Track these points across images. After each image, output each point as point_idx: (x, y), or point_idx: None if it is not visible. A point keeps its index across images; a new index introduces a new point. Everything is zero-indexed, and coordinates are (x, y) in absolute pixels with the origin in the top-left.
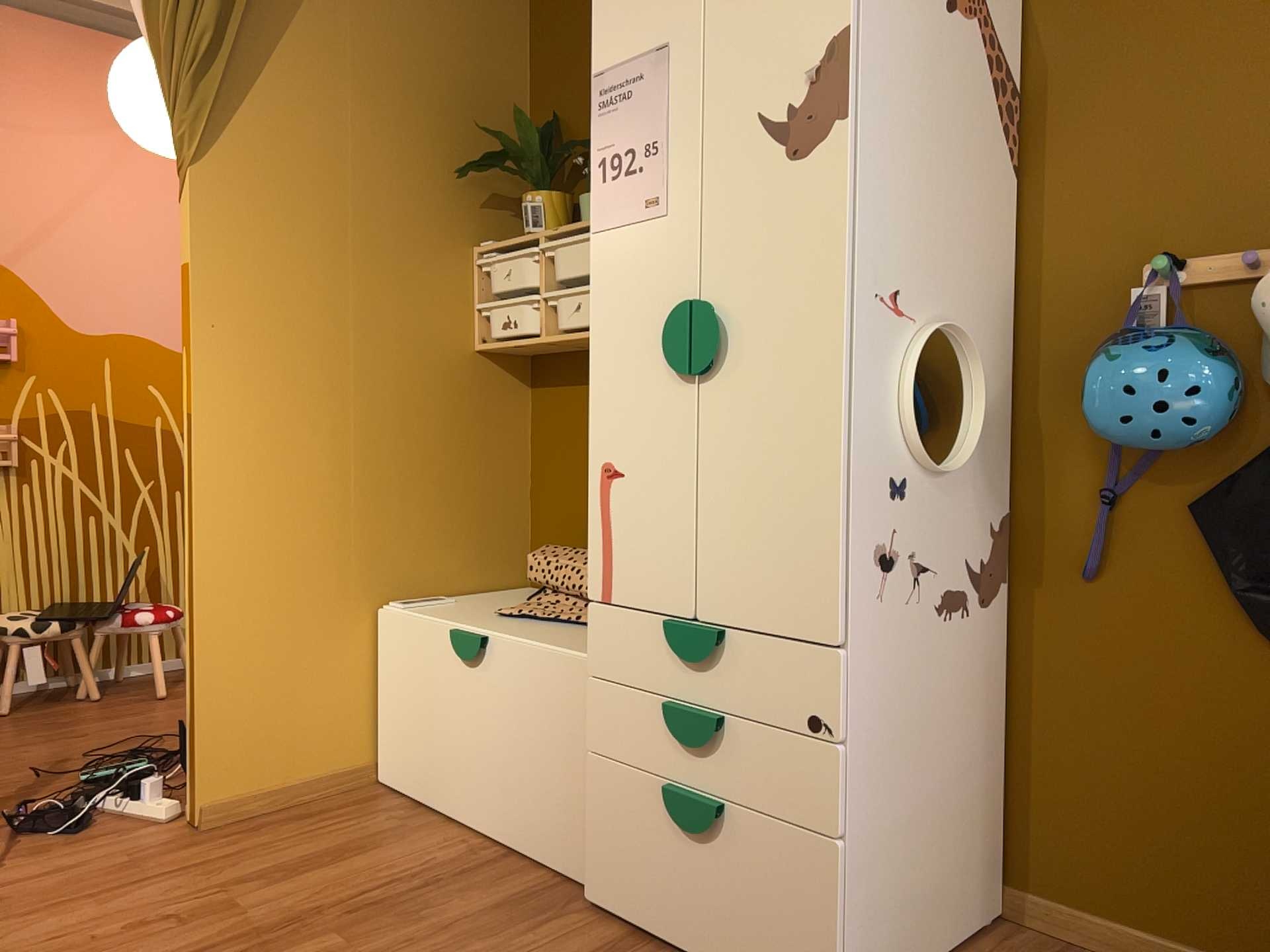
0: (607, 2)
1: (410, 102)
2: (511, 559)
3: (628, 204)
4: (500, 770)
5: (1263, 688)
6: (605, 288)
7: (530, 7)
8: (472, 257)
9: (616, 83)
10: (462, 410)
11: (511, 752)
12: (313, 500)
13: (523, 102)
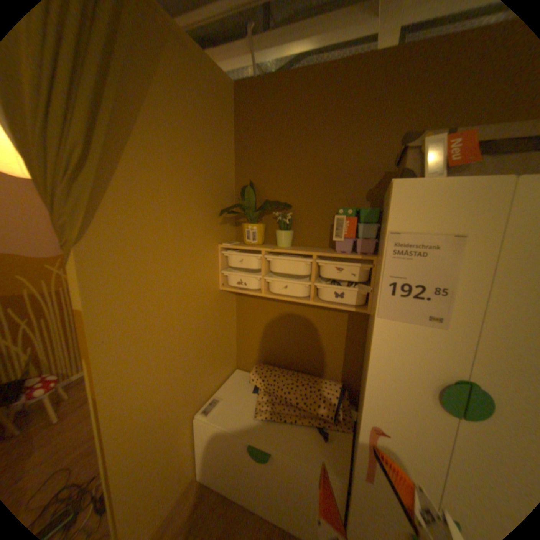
0: (409, 188)
1: (192, 177)
2: (232, 362)
3: (413, 313)
4: (278, 502)
5: None
6: (386, 348)
7: (234, 122)
8: (218, 249)
9: (413, 242)
10: (217, 316)
11: (286, 499)
12: (164, 395)
13: (232, 171)
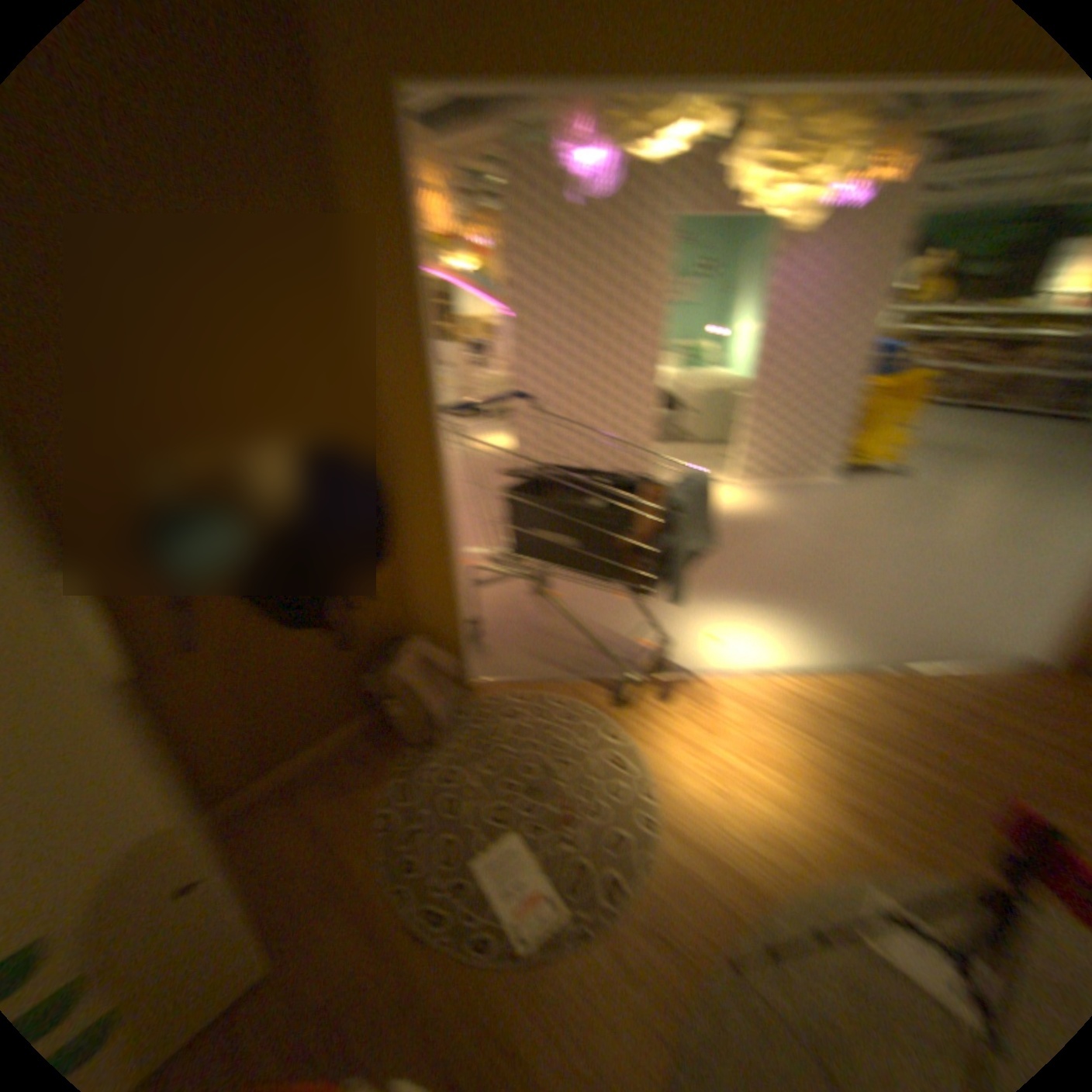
0: None
1: None
2: None
3: None
4: None
5: (285, 649)
6: None
7: None
8: None
9: None
10: None
11: None
12: None
13: None
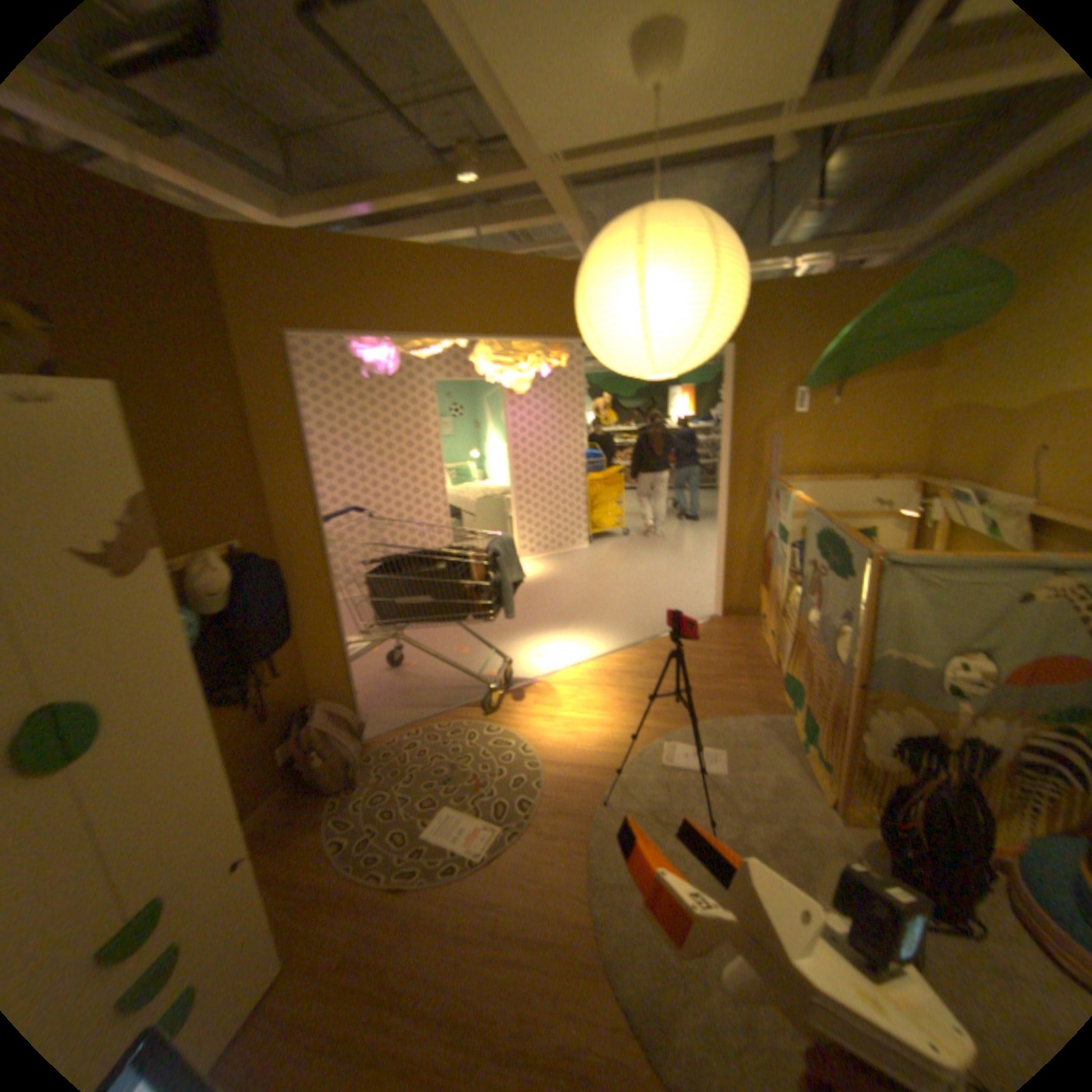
0: None
1: None
2: None
3: None
4: None
5: (221, 727)
6: None
7: None
8: None
9: None
10: None
11: None
12: None
13: None
